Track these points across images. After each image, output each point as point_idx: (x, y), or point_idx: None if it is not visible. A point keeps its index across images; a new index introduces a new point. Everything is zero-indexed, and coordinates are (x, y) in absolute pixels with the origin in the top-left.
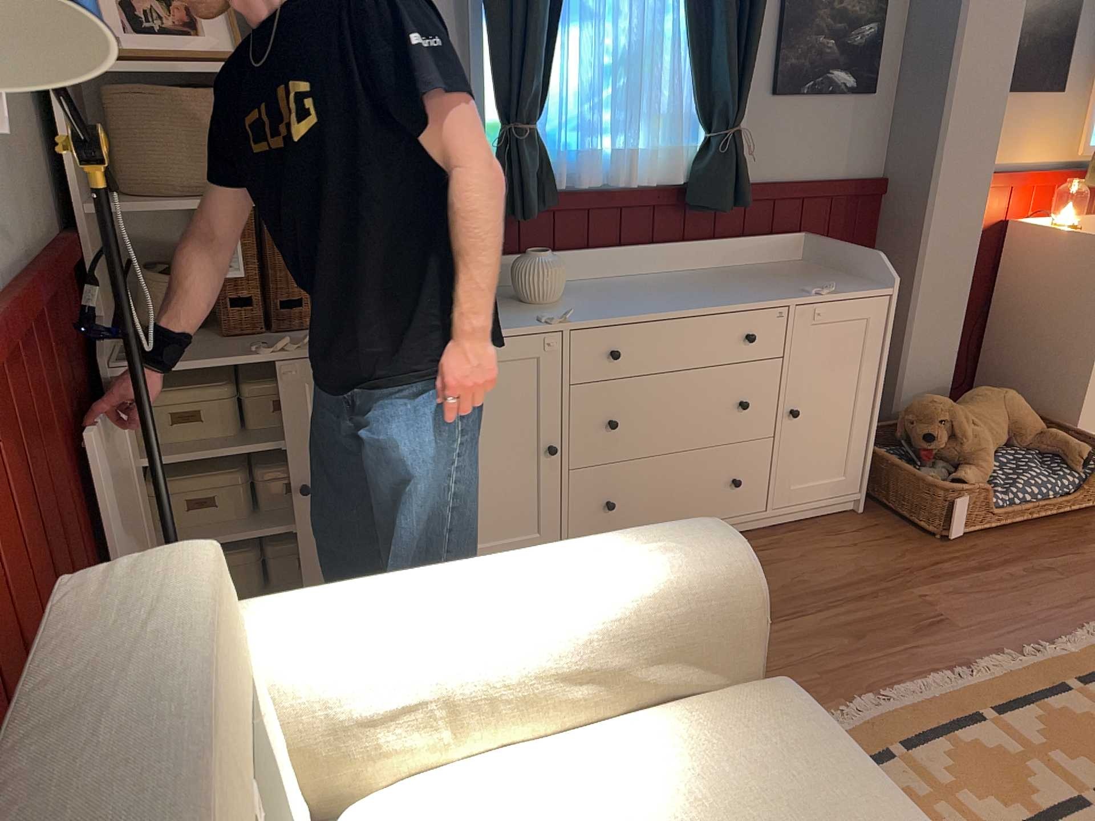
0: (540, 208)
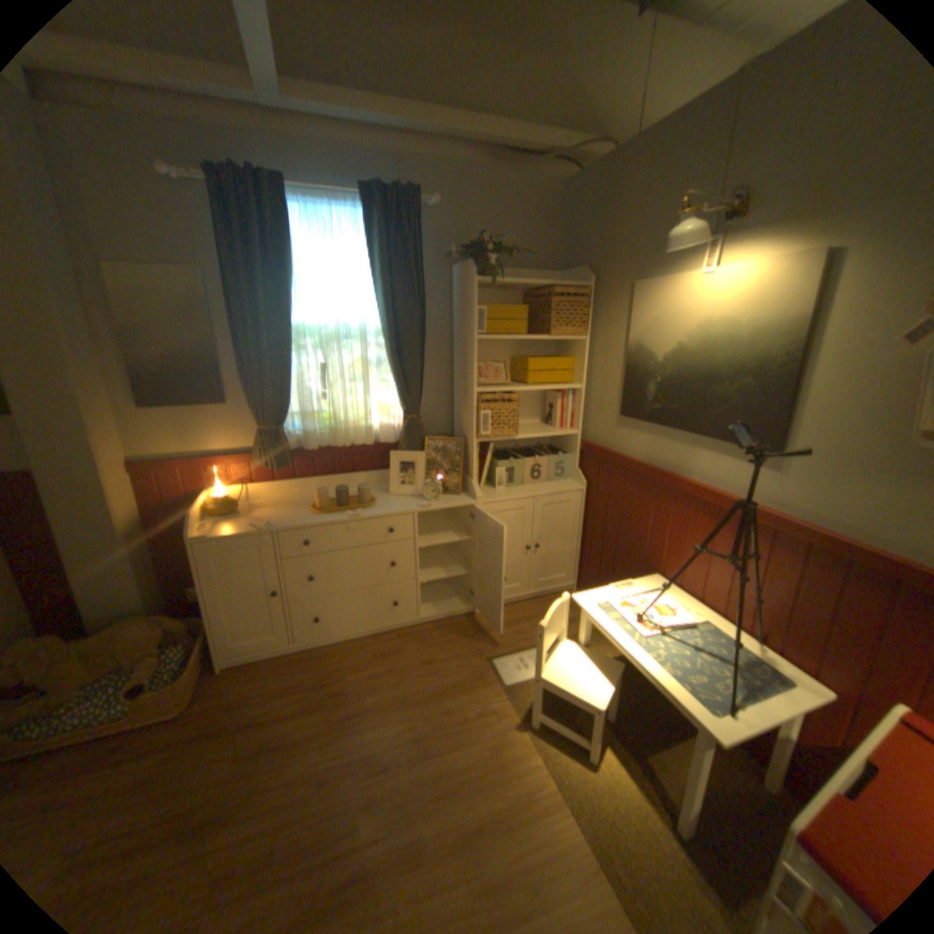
0: None
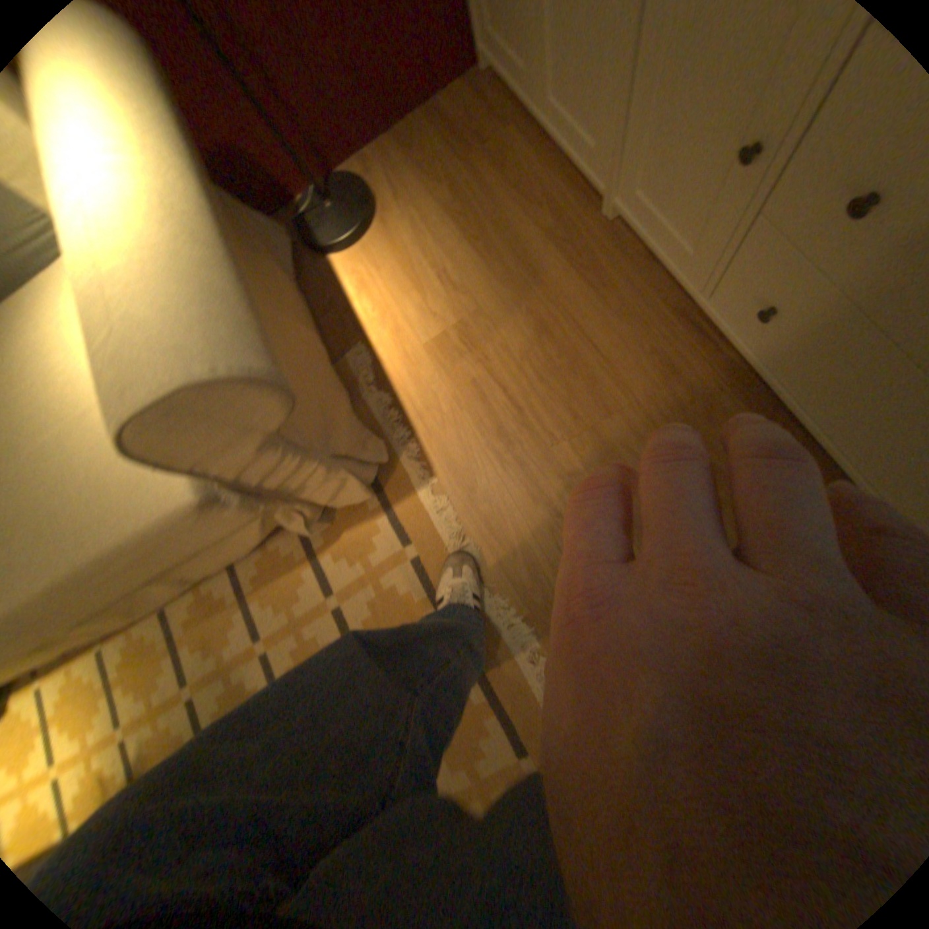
0: None
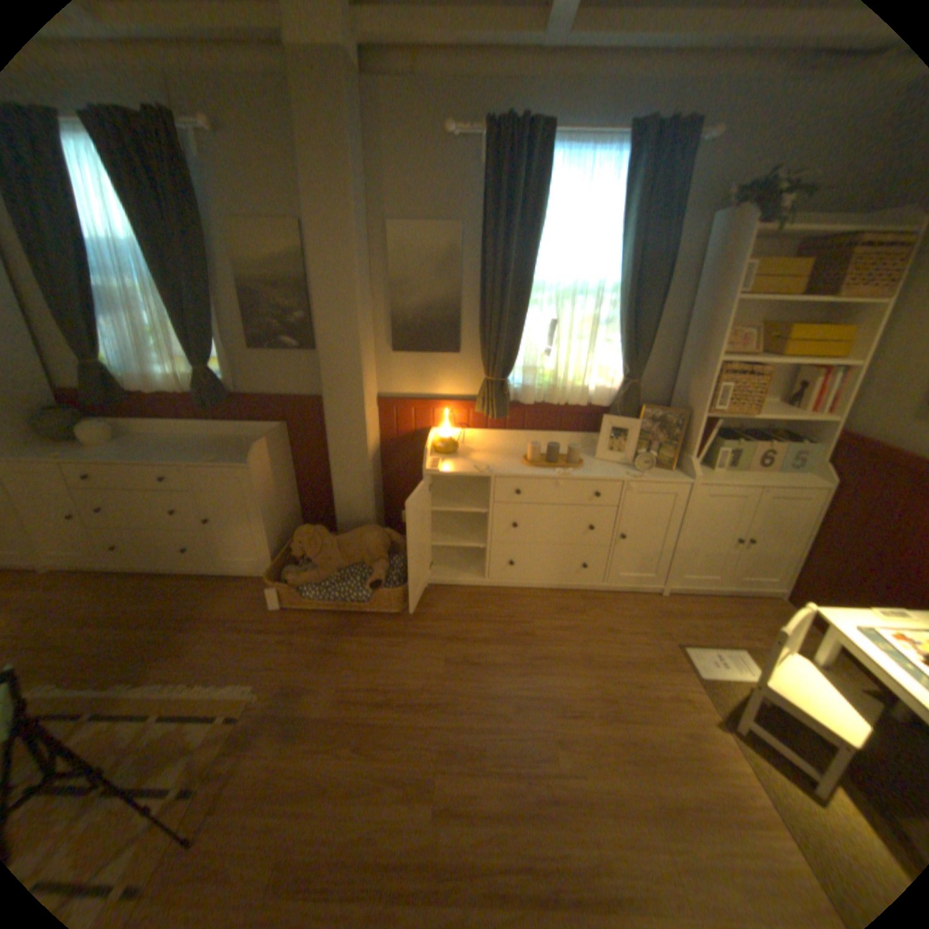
0: (96, 401)
